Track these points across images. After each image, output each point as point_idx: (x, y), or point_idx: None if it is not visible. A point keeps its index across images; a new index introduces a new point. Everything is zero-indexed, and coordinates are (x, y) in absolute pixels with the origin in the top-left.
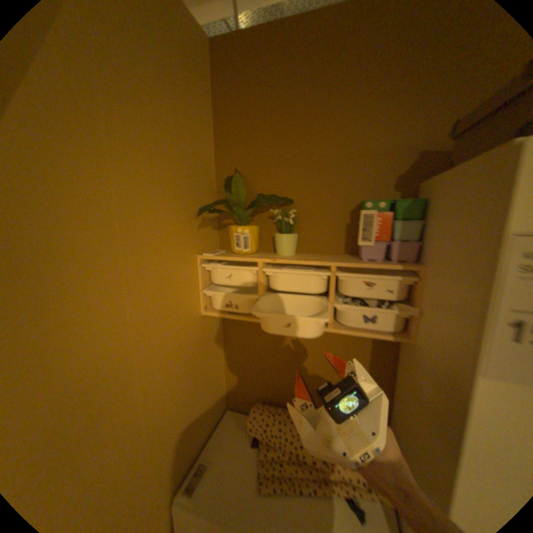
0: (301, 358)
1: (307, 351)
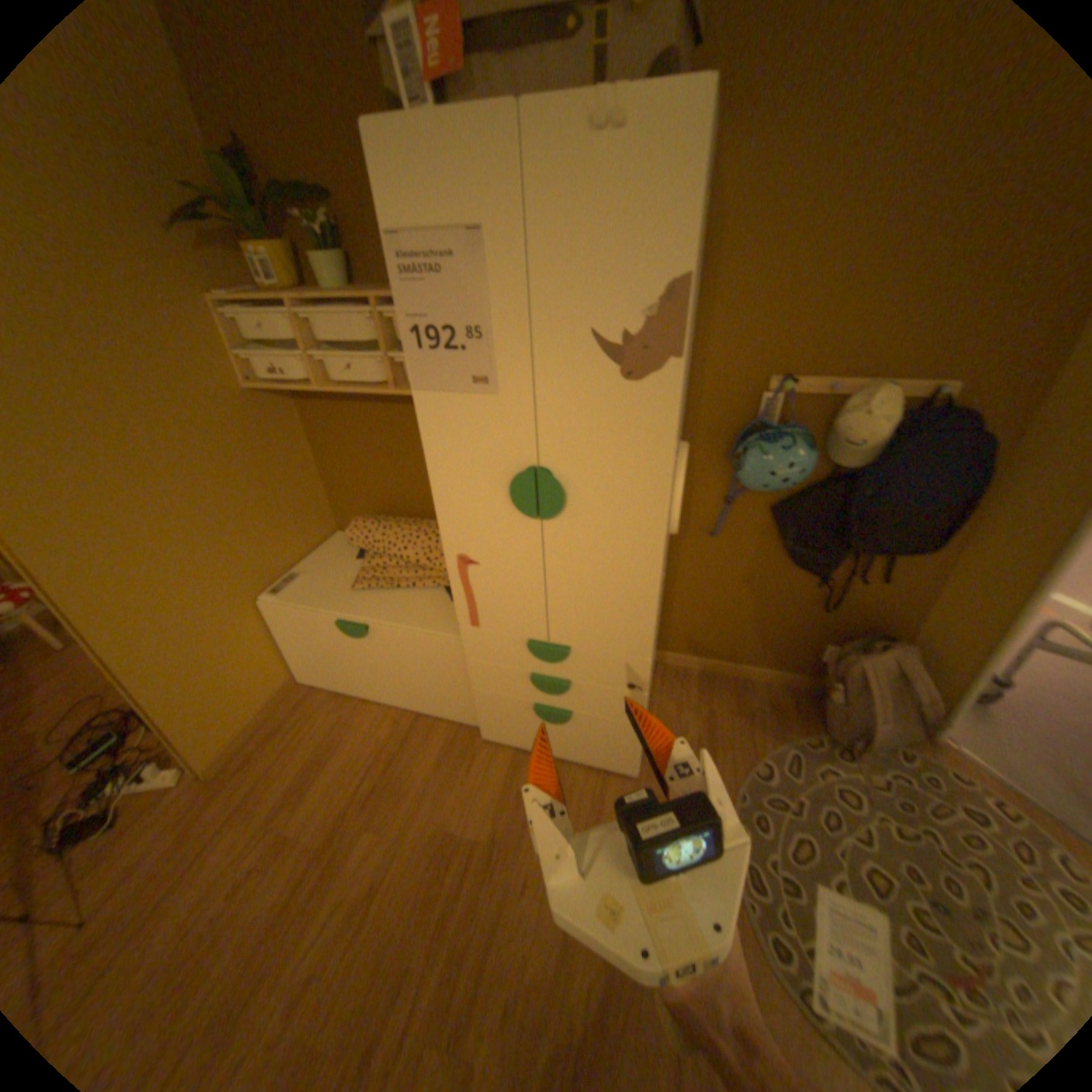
0: (403, 449)
1: (408, 438)
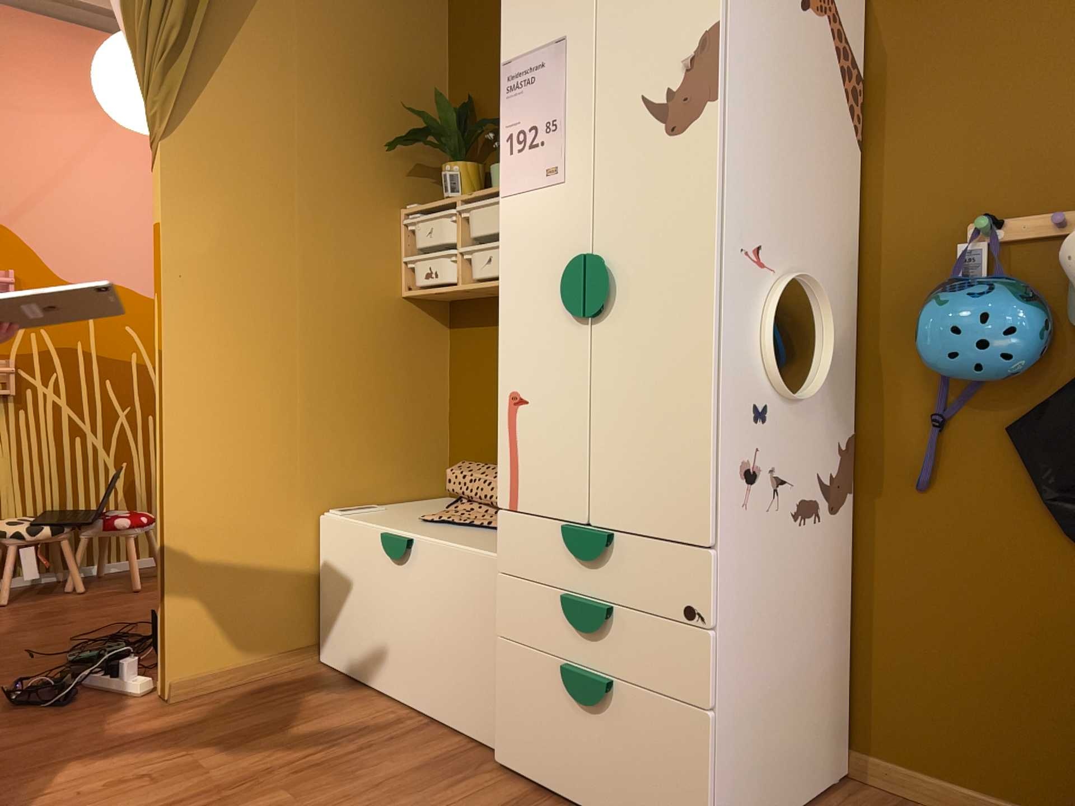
0: None
1: None
